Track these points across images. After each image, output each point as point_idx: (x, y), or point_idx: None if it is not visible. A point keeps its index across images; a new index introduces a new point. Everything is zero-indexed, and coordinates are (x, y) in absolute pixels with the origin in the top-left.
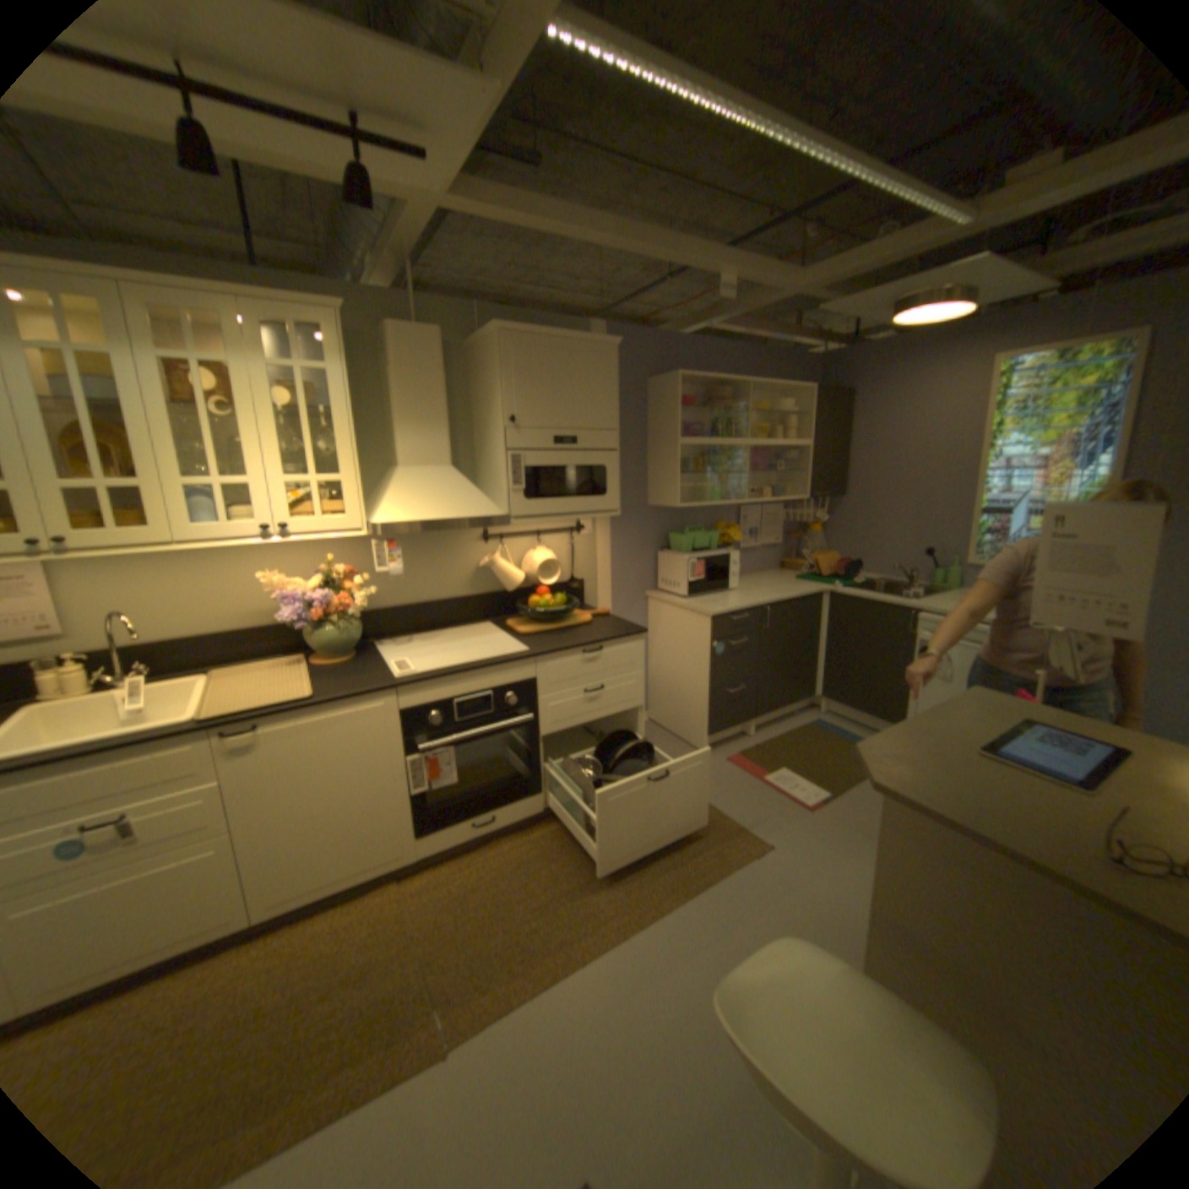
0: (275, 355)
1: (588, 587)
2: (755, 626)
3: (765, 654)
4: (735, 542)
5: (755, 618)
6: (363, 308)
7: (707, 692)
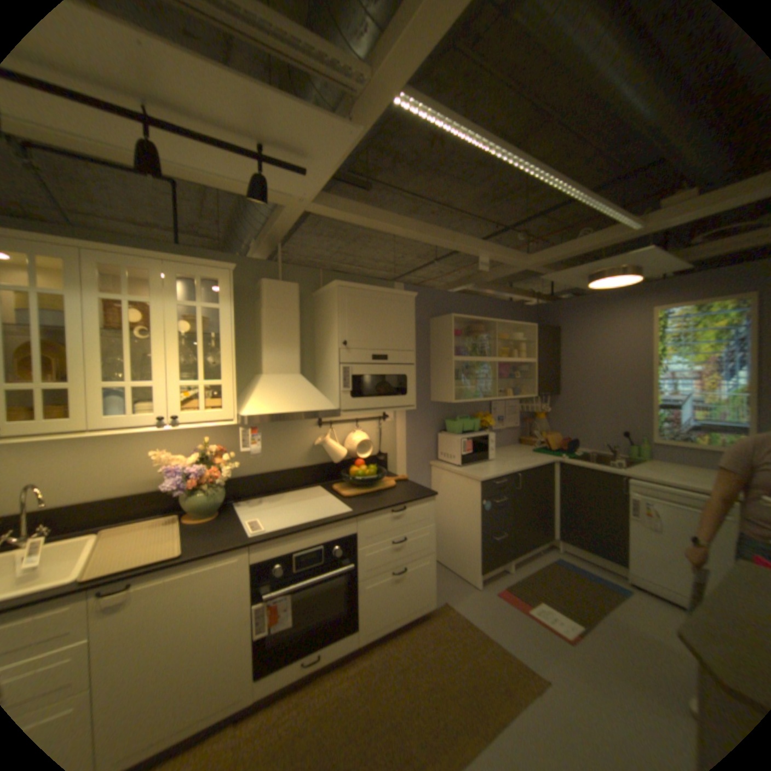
0: (185, 299)
1: (390, 458)
2: (511, 488)
3: (519, 509)
4: (490, 425)
5: (511, 482)
6: (248, 271)
7: (479, 539)
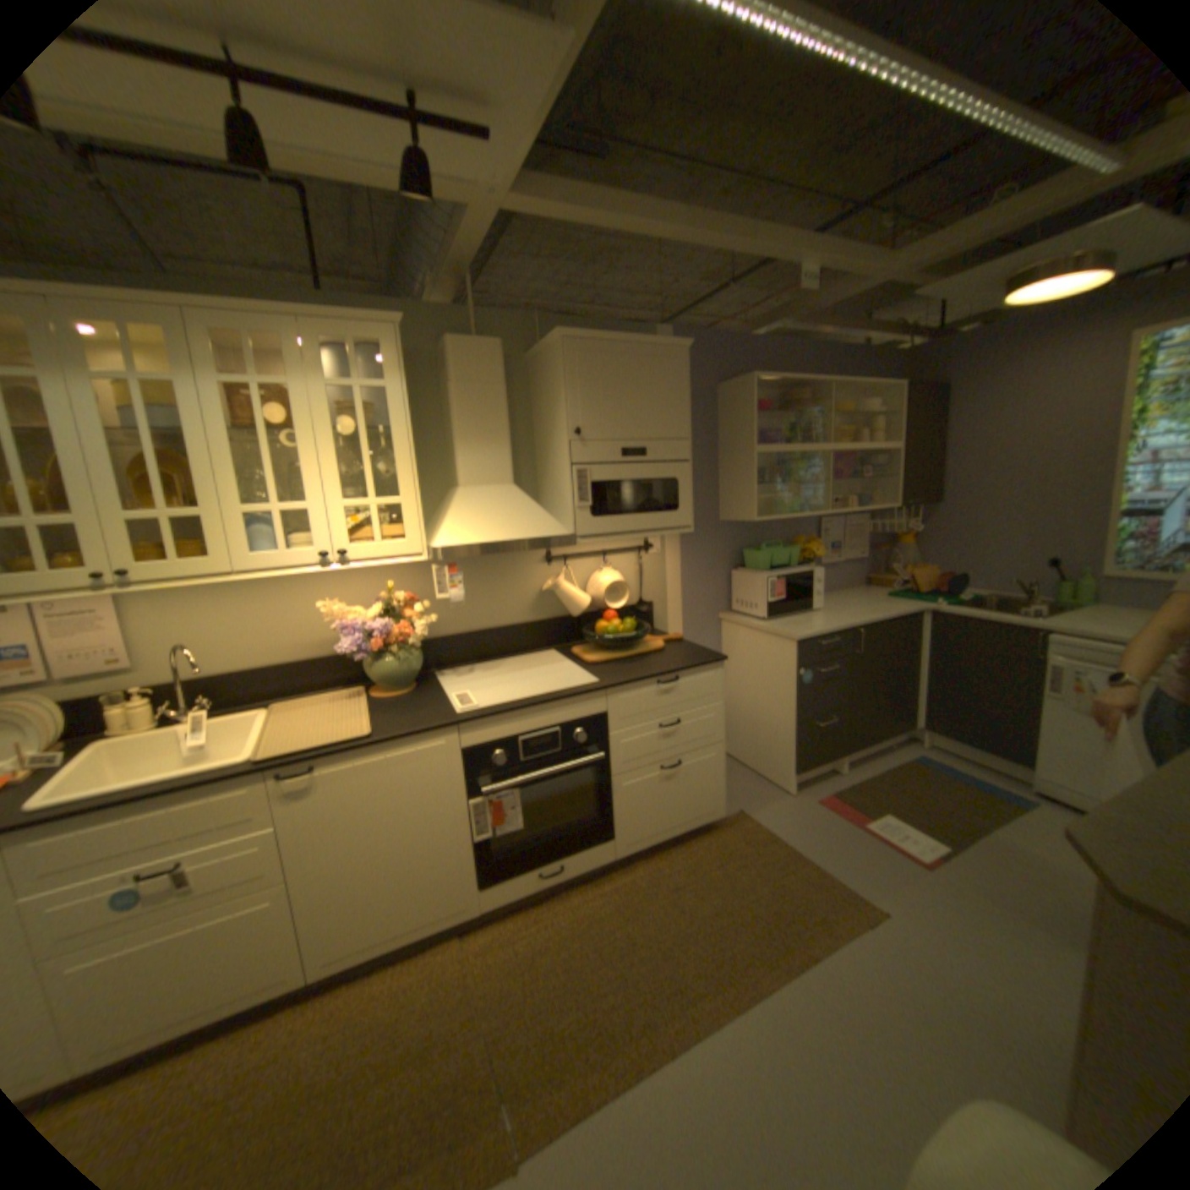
0: (335, 376)
1: (656, 609)
2: (847, 651)
3: (859, 682)
4: (817, 557)
5: (847, 642)
6: (422, 325)
7: (793, 725)
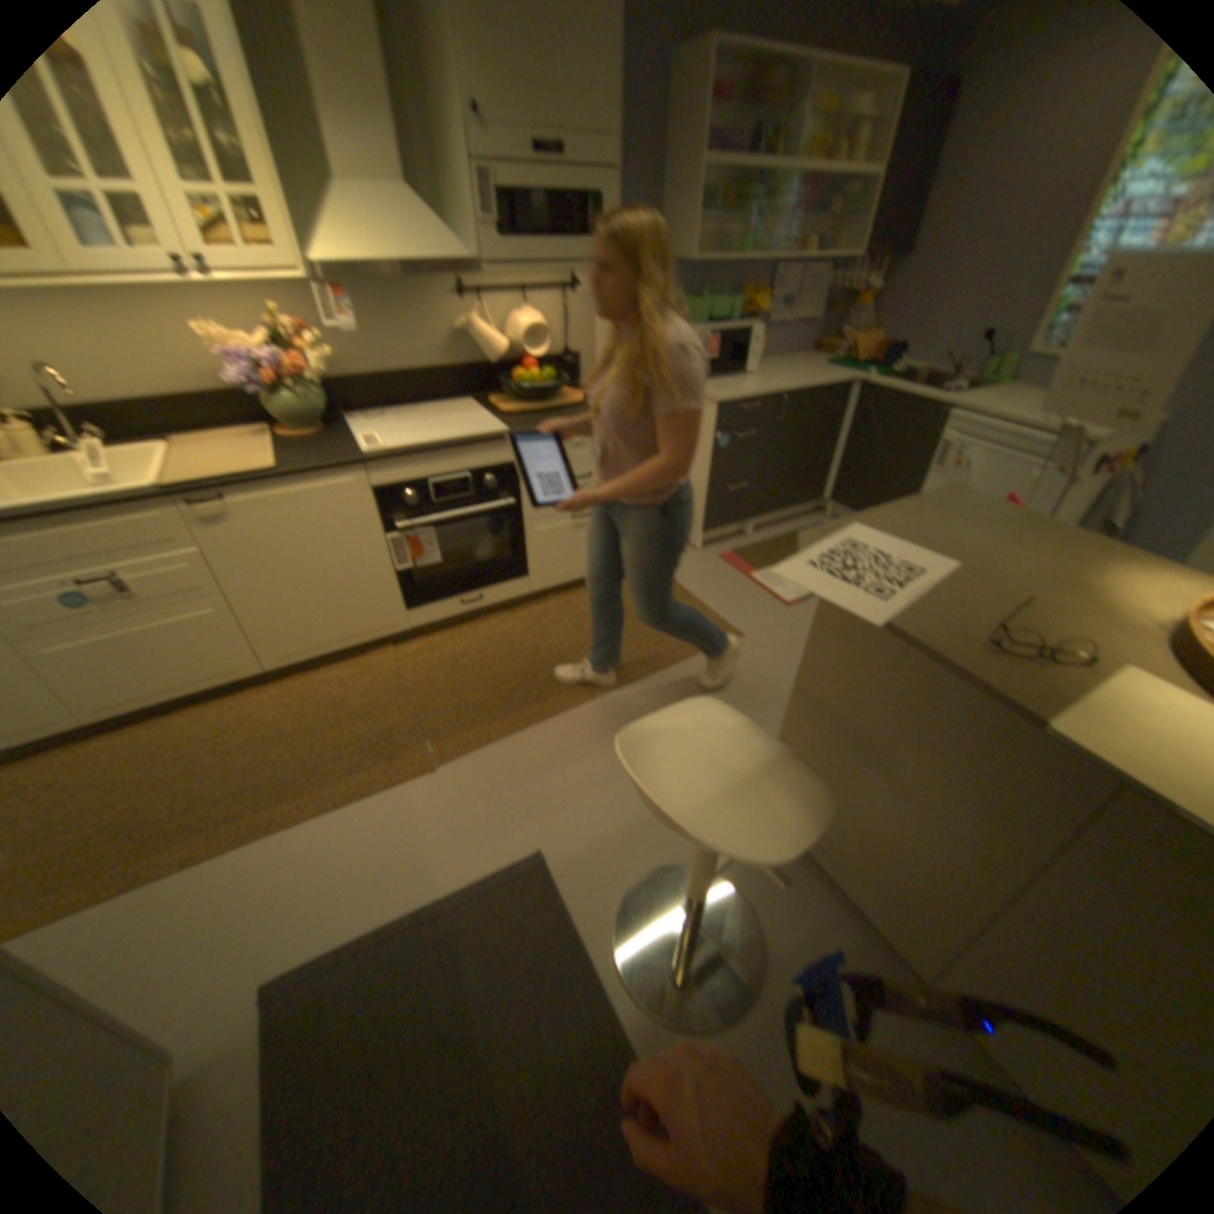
0: None
1: (586, 363)
2: (768, 418)
3: (775, 451)
4: (764, 313)
5: (769, 409)
6: None
7: (706, 489)
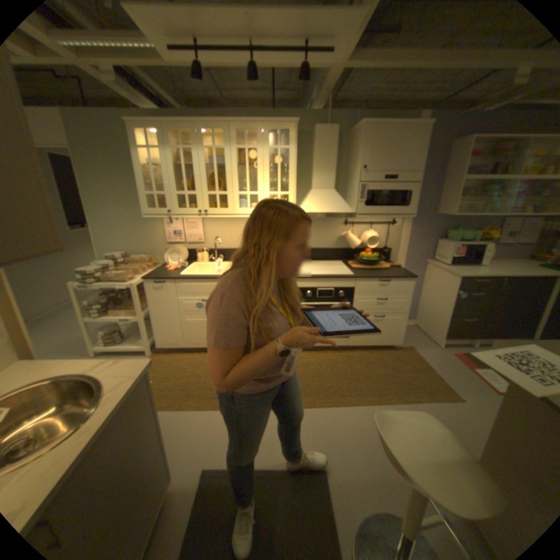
0: (273, 143)
1: (394, 252)
2: (493, 288)
3: (498, 305)
4: (496, 238)
5: (495, 283)
6: (309, 119)
7: (450, 316)
